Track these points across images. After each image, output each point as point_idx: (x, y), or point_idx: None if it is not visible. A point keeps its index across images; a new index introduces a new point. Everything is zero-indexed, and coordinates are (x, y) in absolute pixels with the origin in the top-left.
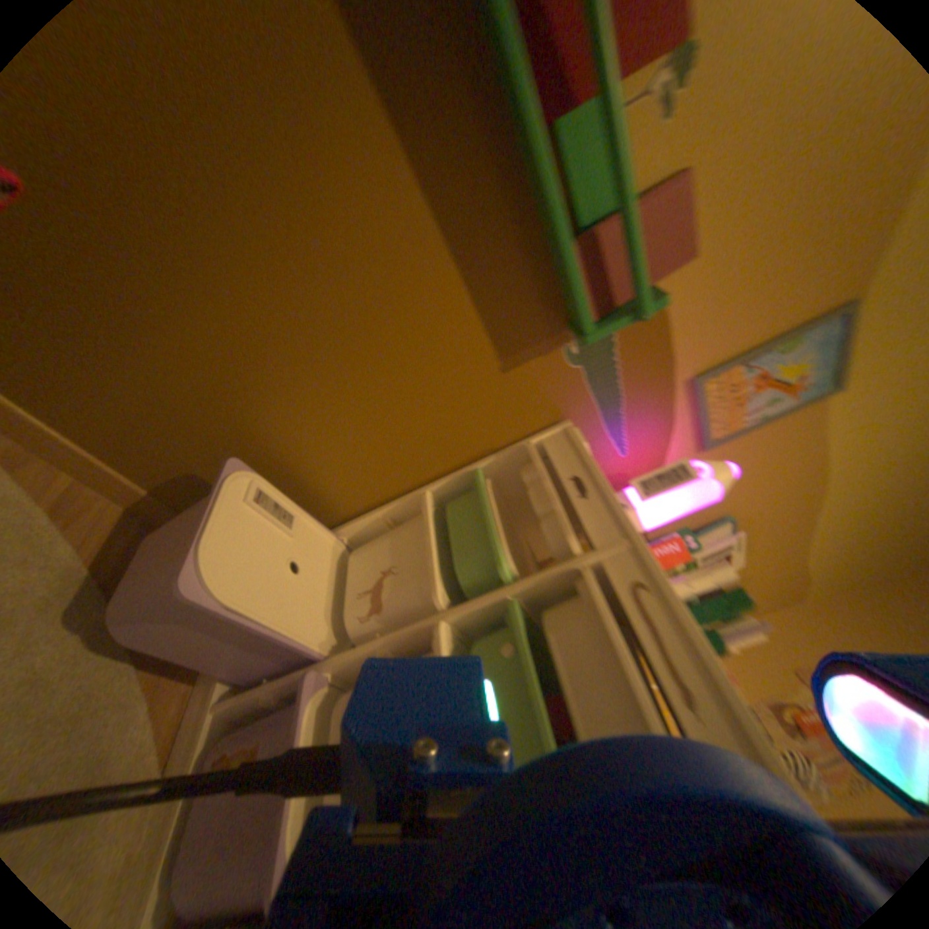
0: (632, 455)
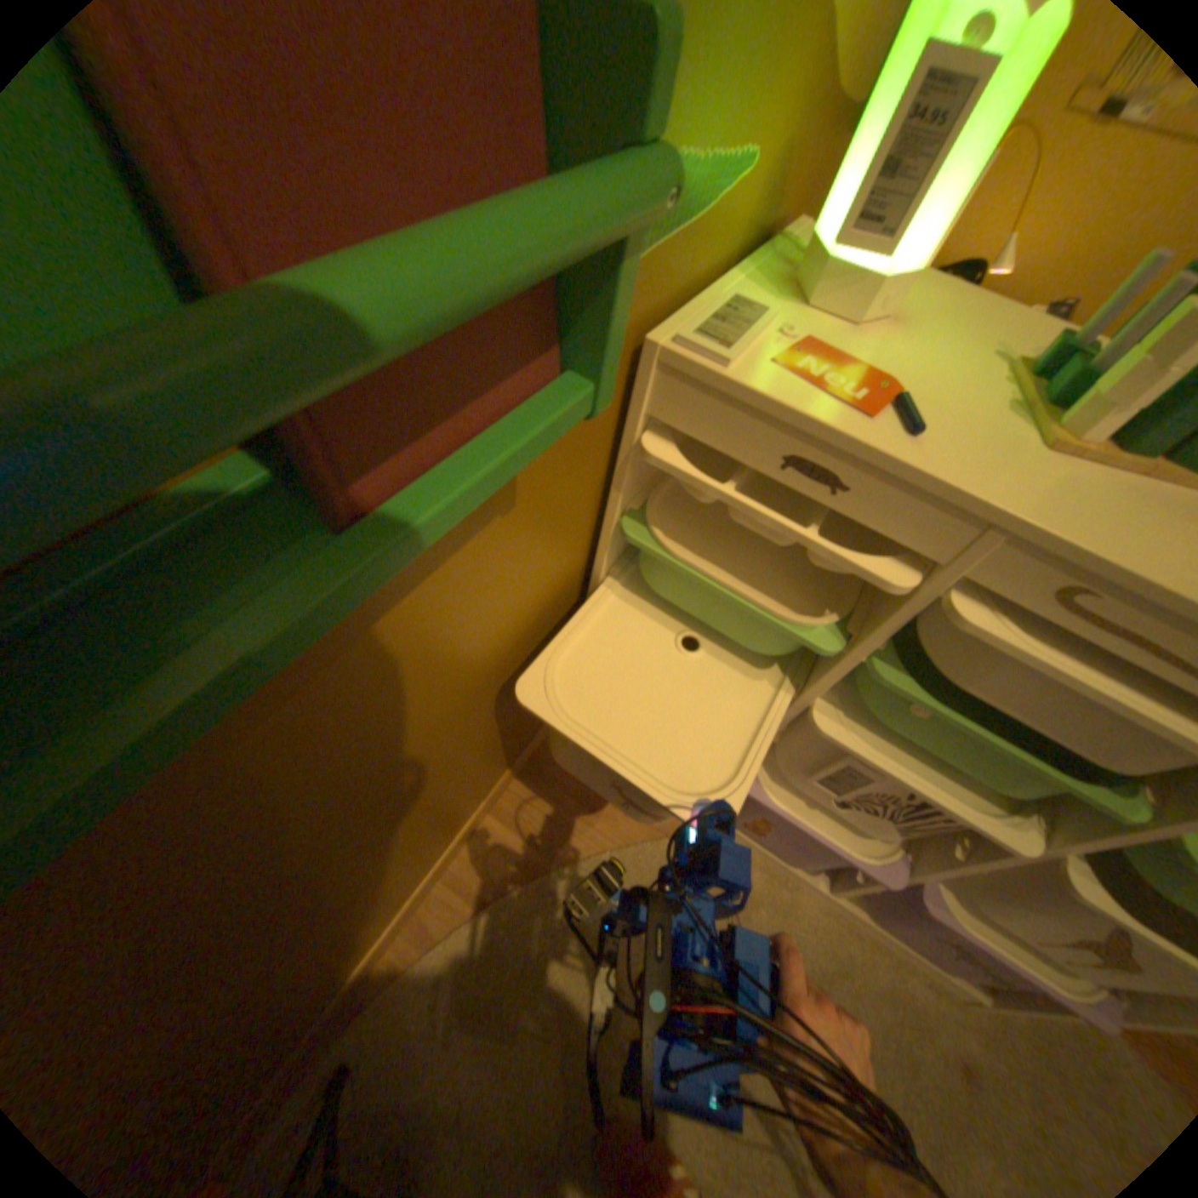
0: (771, 122)
